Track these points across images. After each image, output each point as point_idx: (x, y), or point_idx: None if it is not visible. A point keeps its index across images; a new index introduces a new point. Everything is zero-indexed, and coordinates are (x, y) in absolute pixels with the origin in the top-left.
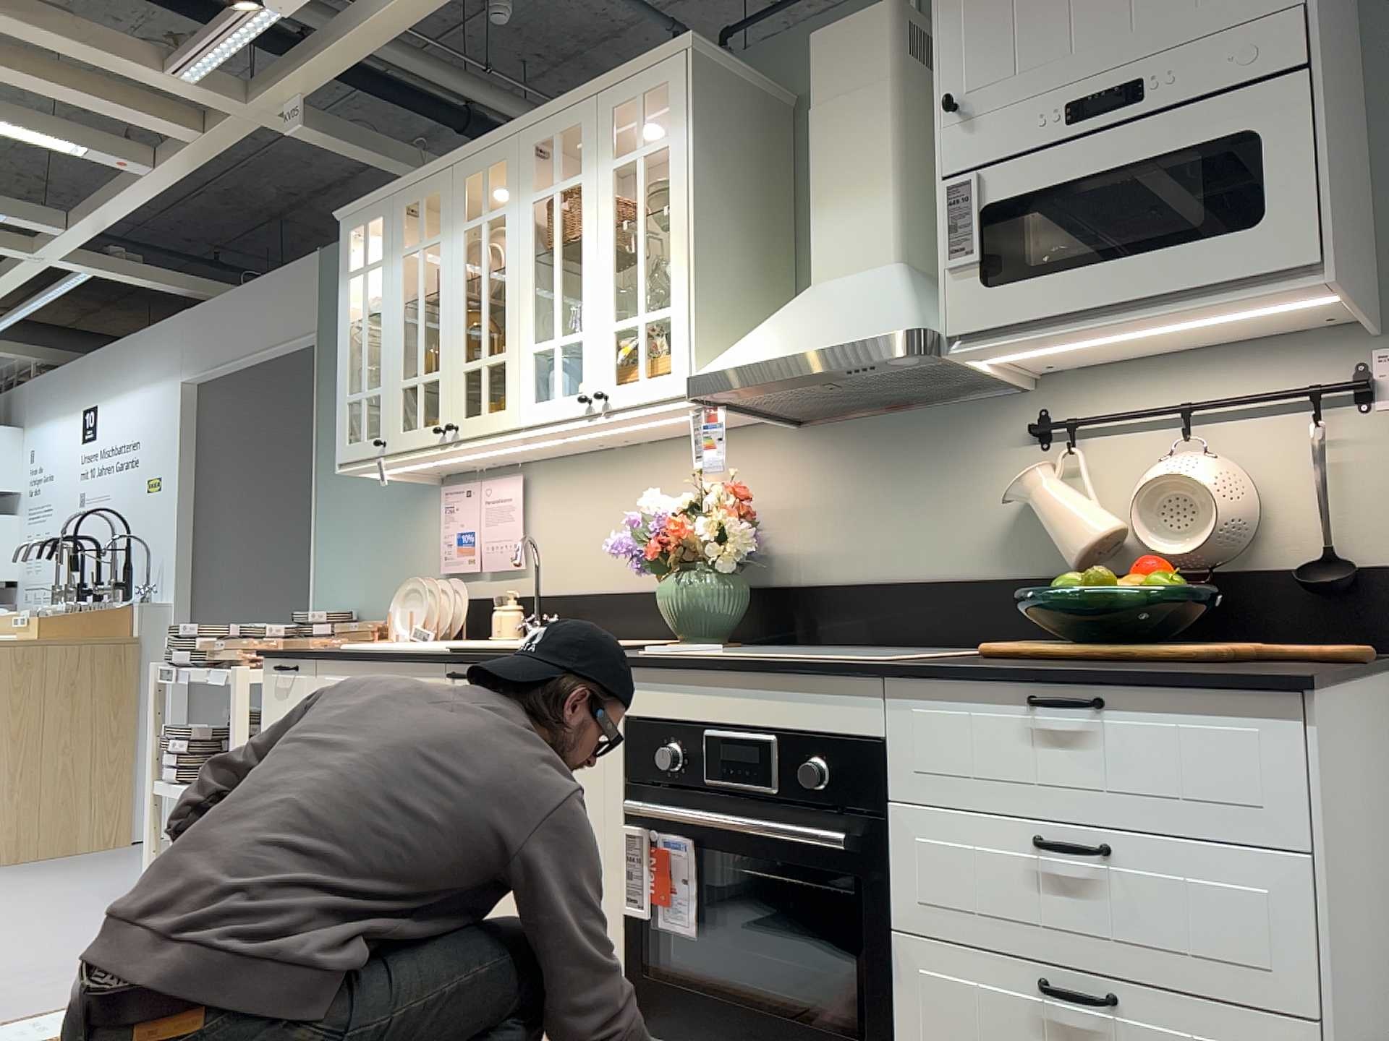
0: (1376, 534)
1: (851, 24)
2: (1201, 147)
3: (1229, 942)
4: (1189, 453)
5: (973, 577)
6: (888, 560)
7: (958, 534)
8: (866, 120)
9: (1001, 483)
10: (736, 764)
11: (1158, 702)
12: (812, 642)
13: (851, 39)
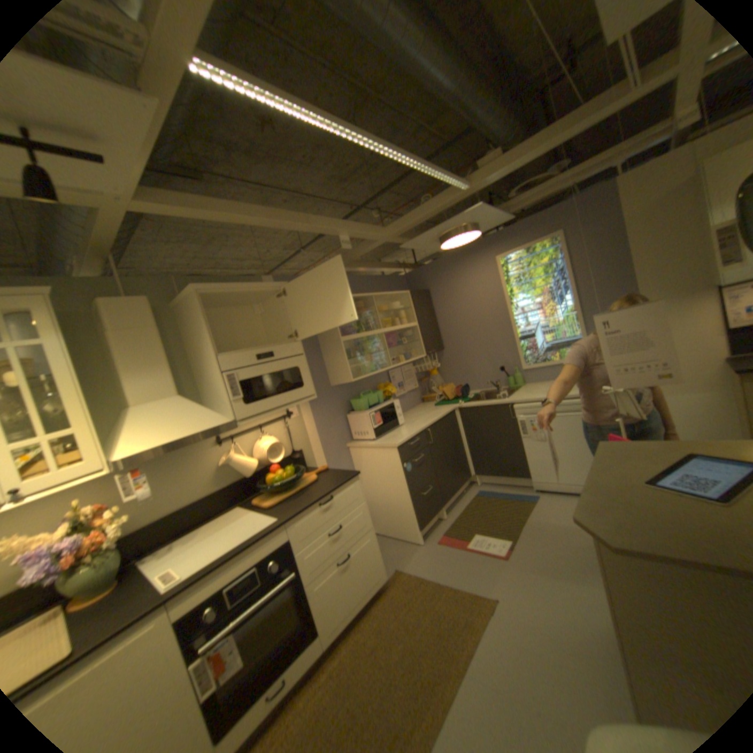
0: (298, 444)
1: (127, 300)
2: (289, 369)
3: (360, 526)
4: (263, 437)
5: (207, 495)
6: (169, 505)
7: (197, 483)
8: (148, 341)
9: (209, 461)
10: (238, 592)
11: (340, 490)
12: (138, 557)
13: (129, 307)
